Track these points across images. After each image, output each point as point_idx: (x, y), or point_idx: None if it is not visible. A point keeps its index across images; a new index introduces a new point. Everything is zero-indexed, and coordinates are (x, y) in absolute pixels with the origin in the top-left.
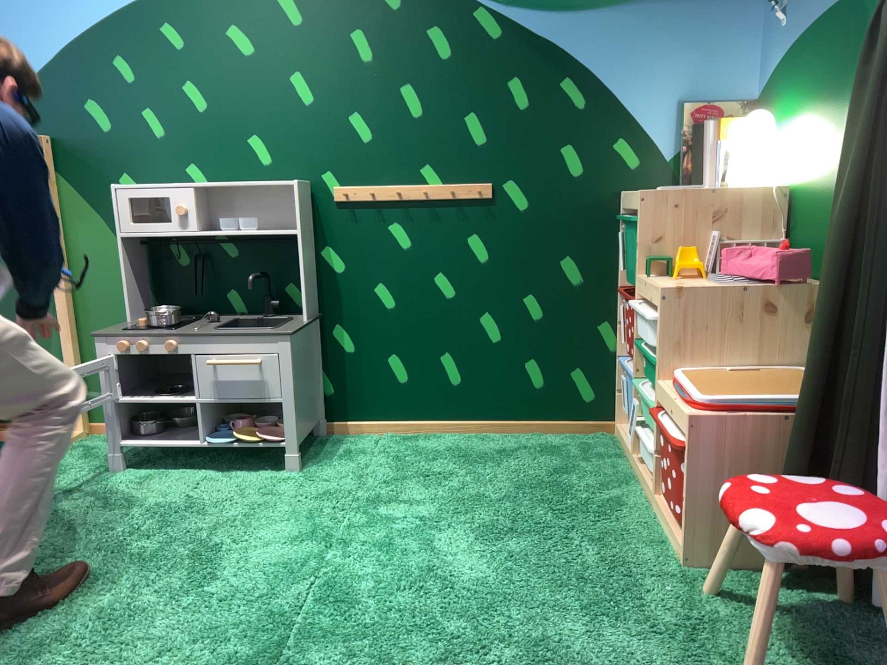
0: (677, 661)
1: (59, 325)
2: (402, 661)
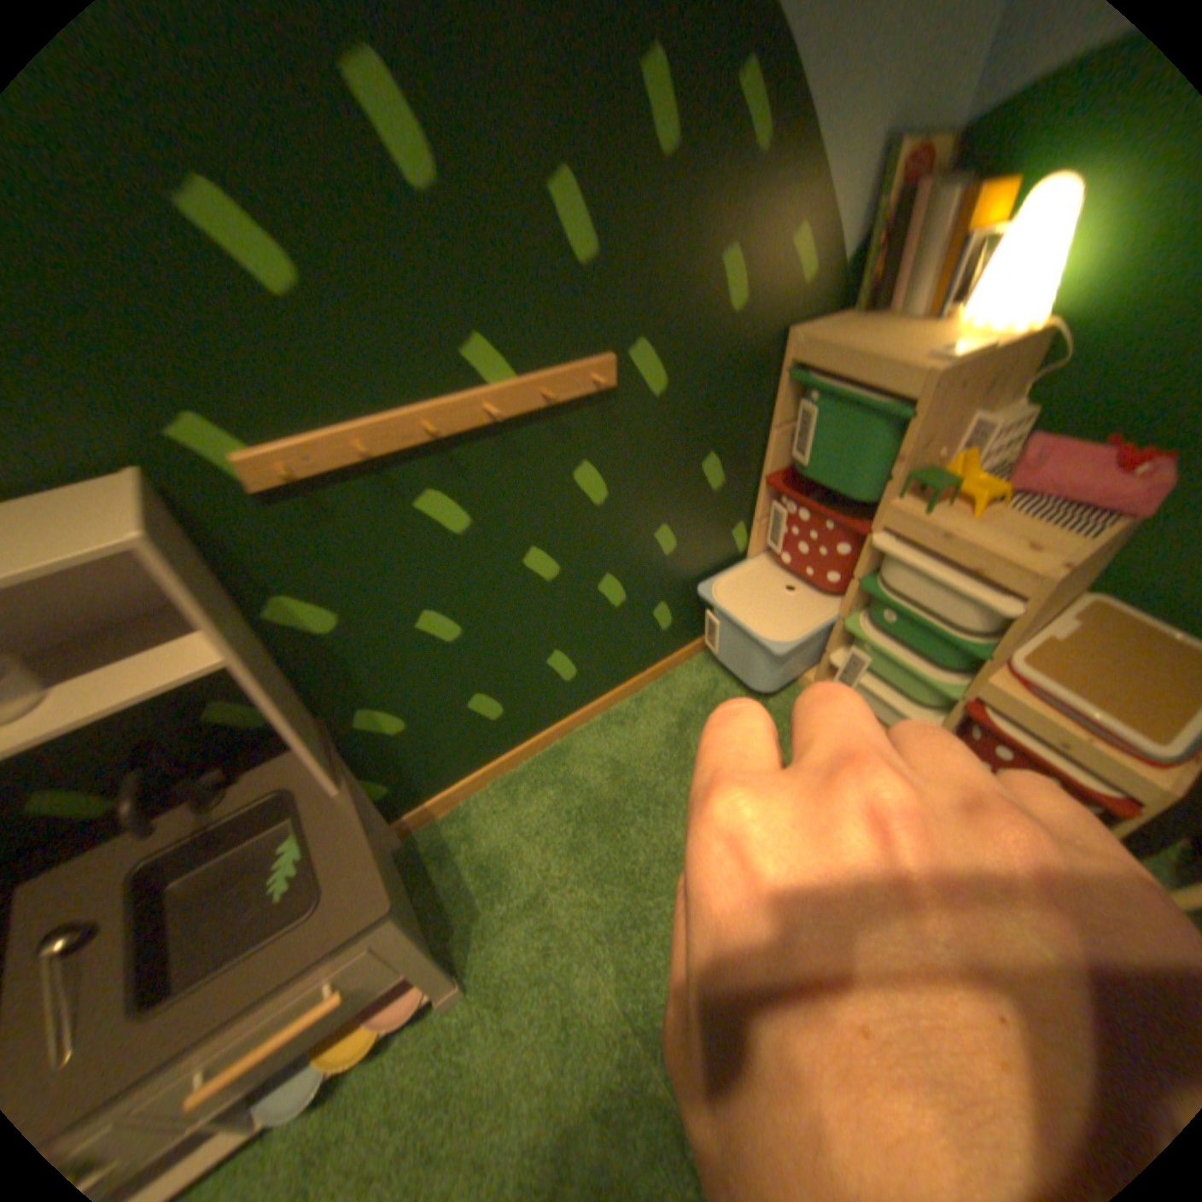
0: None
1: None
2: None
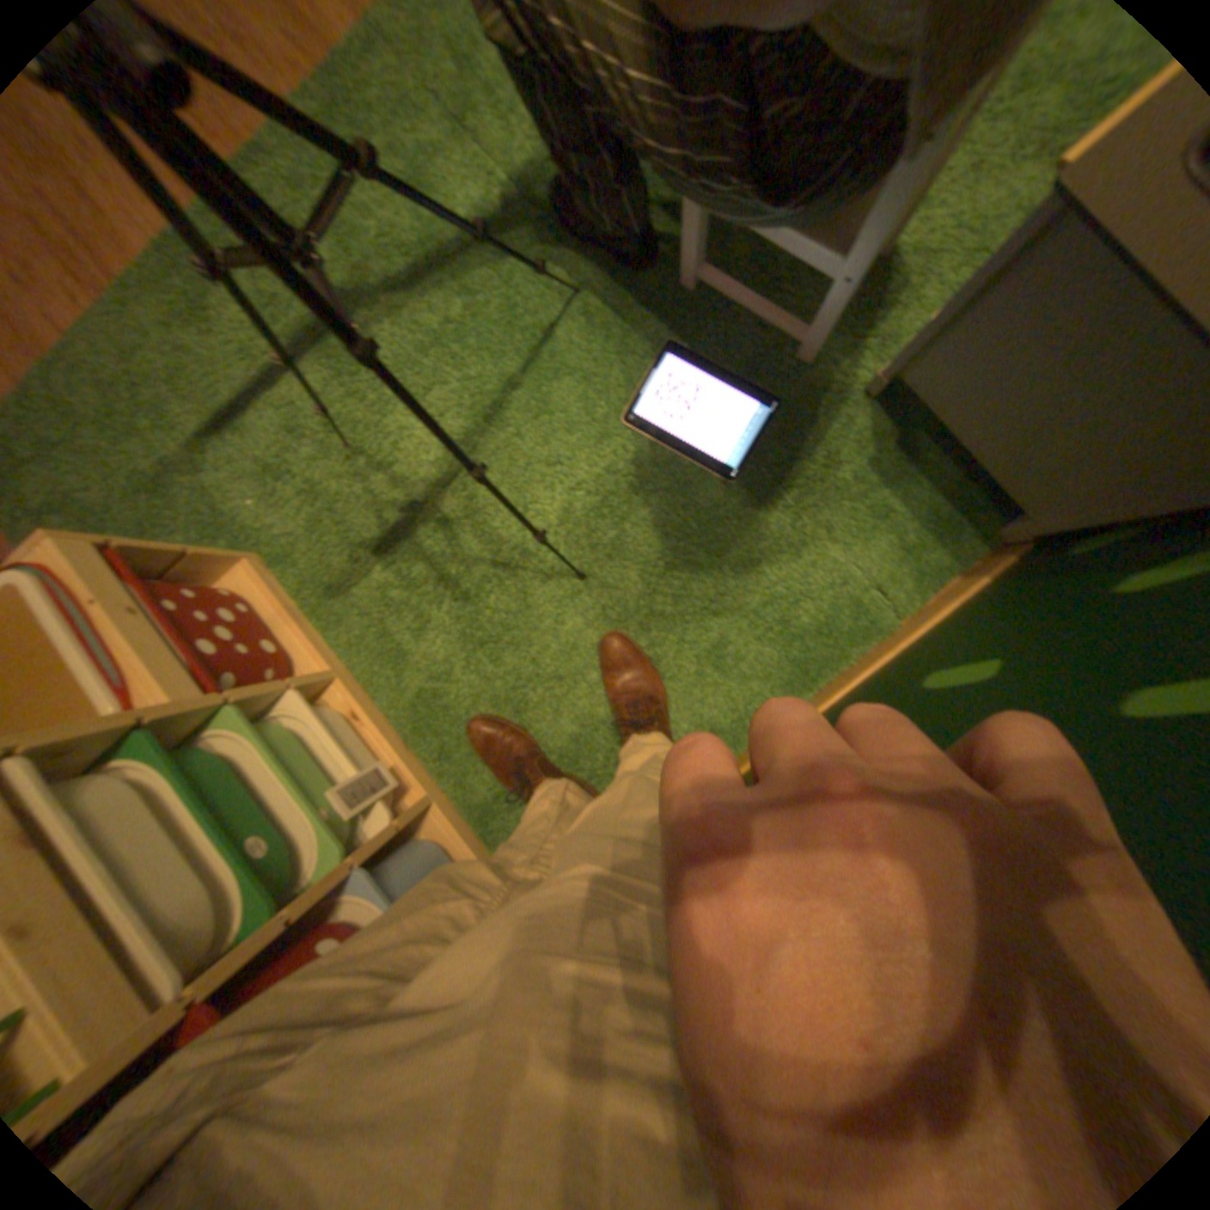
0: (198, 401)
1: None
2: (374, 217)
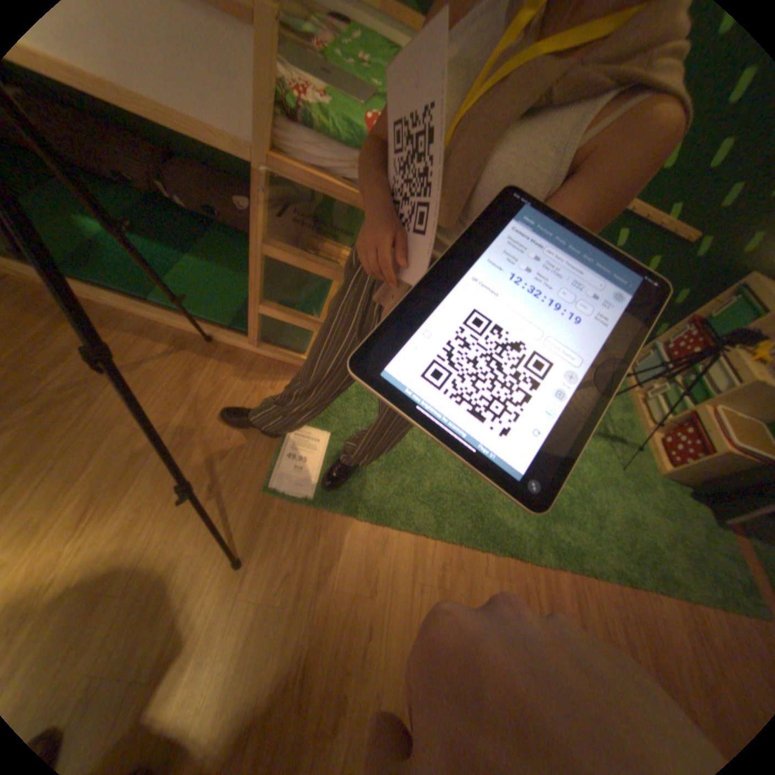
0: (661, 527)
1: None
2: (583, 506)
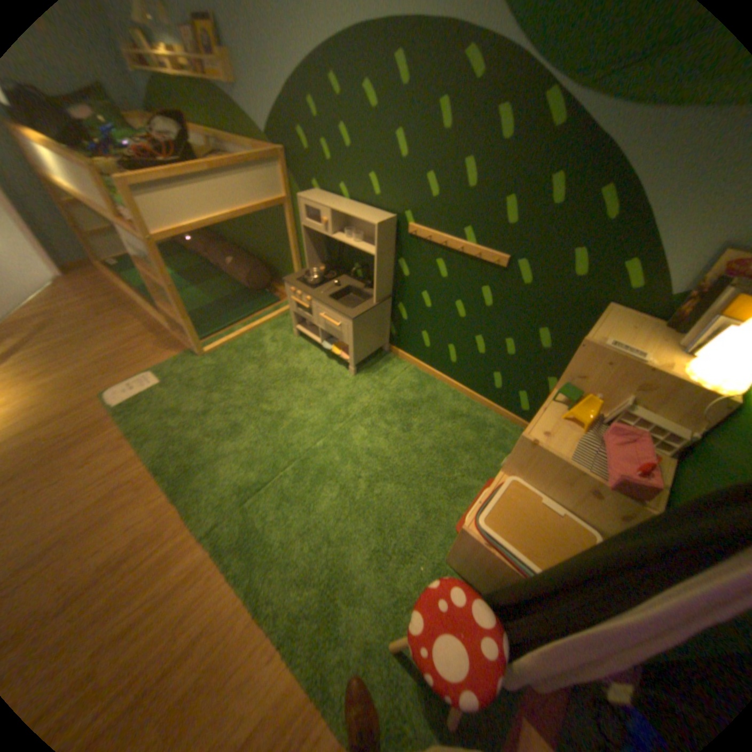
0: (376, 609)
1: (292, 253)
2: (290, 522)
